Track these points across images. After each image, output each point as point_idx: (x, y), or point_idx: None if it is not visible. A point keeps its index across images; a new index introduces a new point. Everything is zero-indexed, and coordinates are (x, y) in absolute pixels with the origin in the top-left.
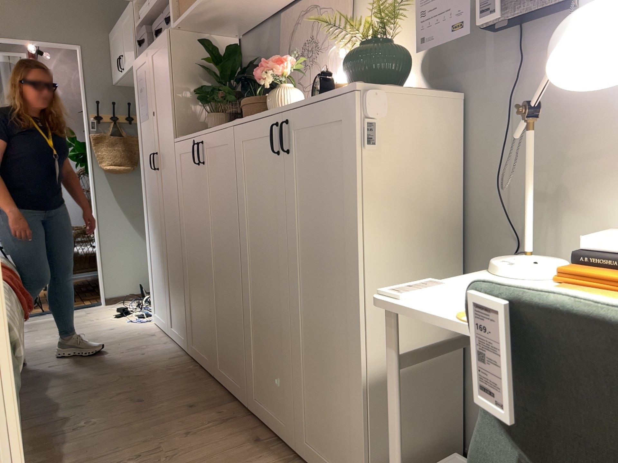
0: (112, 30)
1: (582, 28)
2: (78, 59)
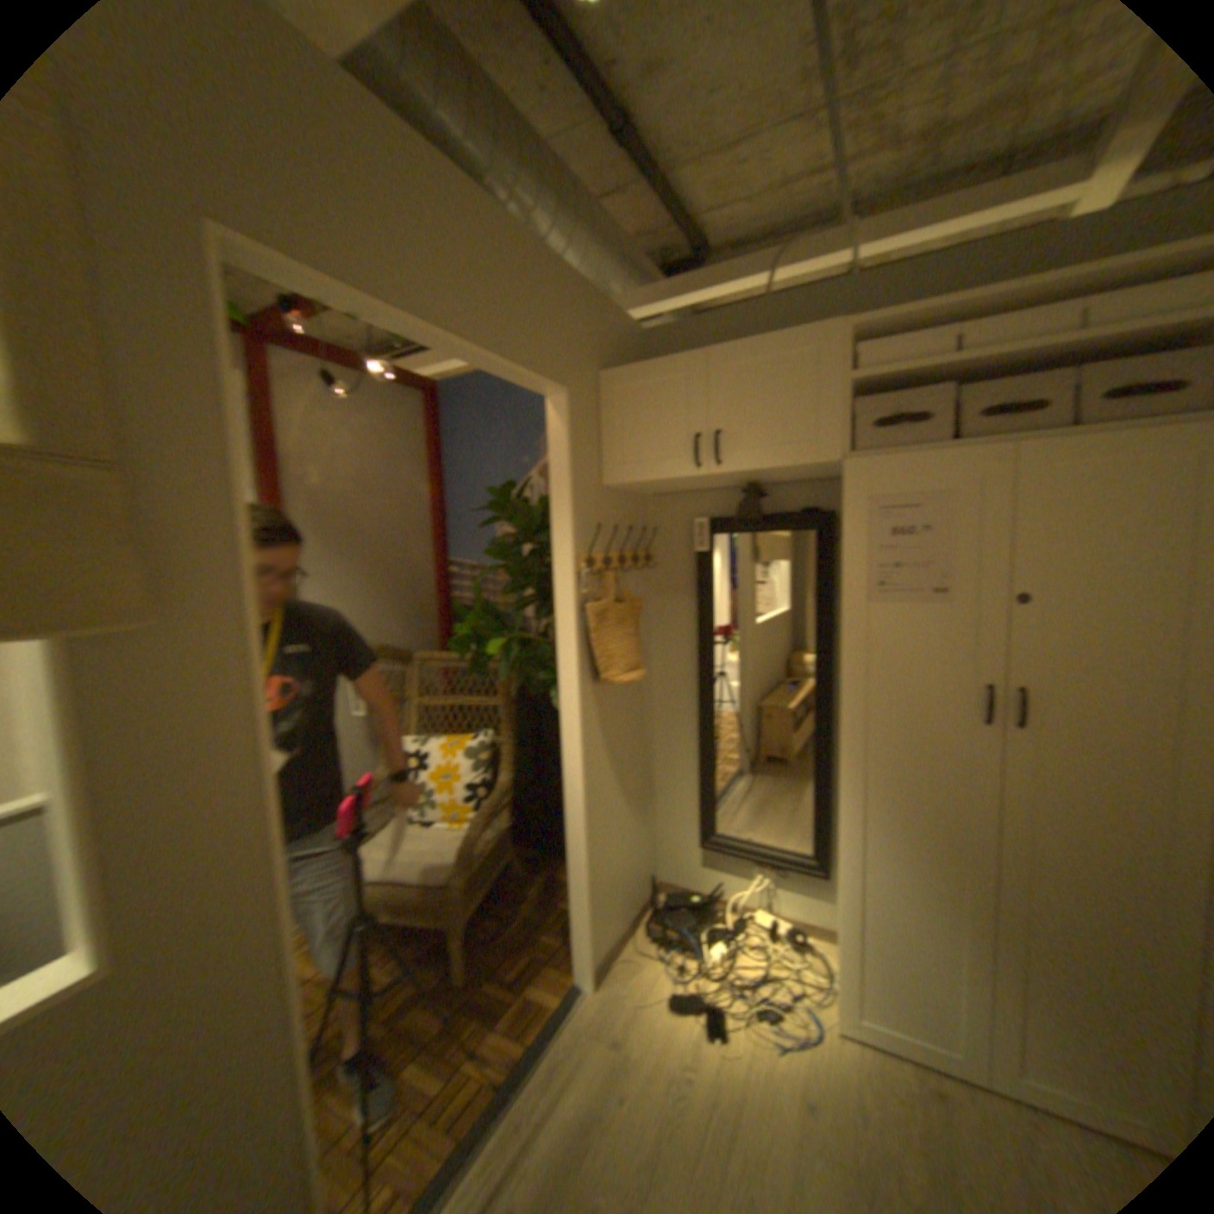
0: (632, 368)
1: None
2: (555, 423)
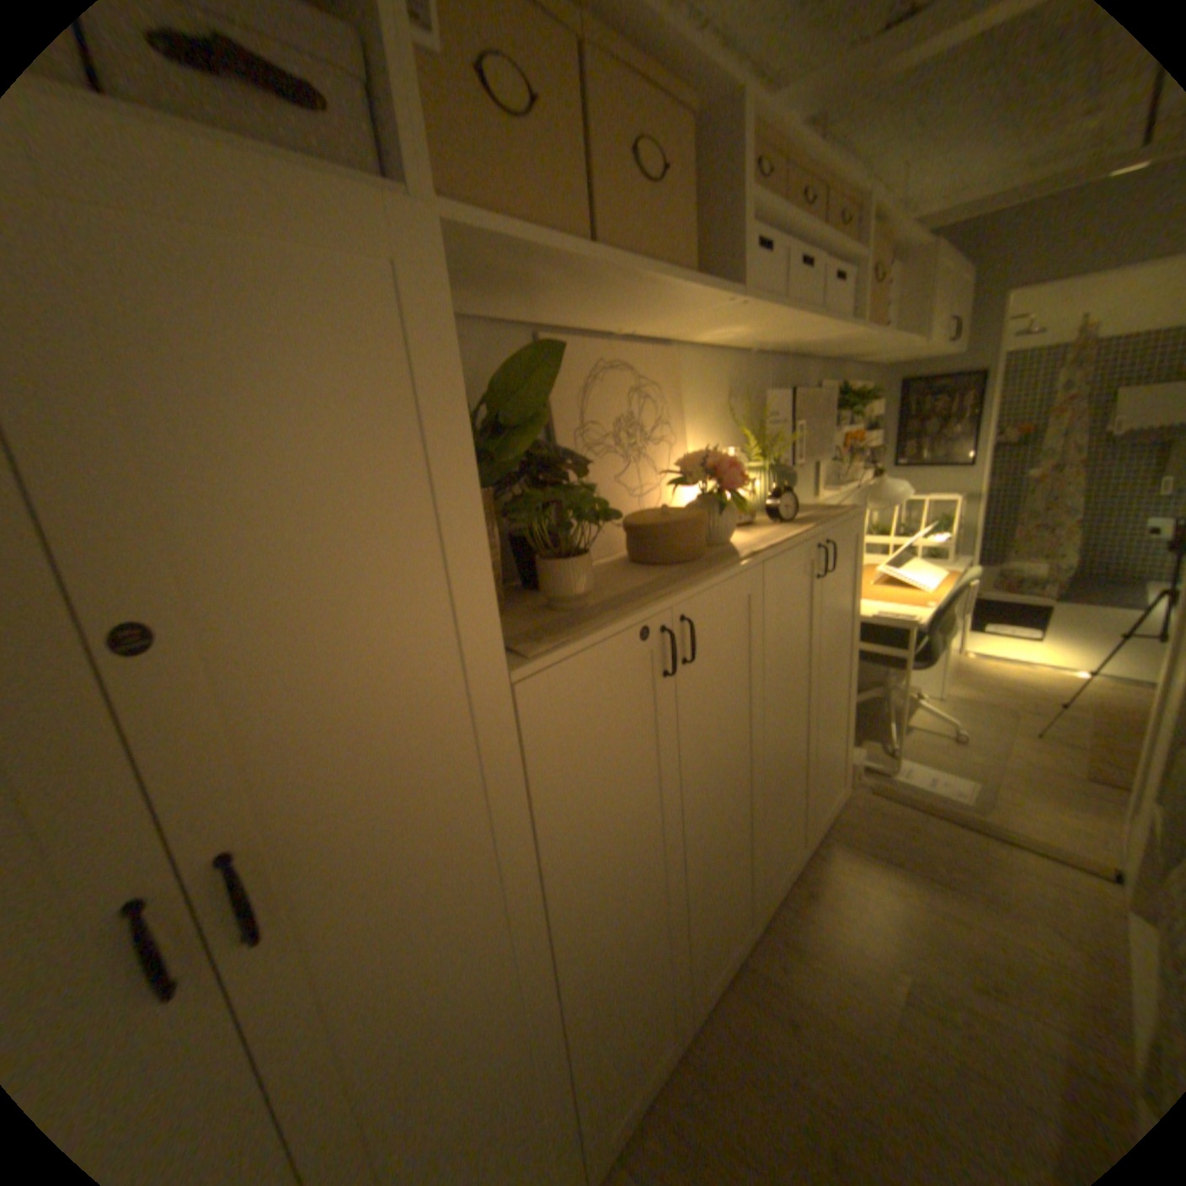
0: None
1: (909, 492)
2: None
